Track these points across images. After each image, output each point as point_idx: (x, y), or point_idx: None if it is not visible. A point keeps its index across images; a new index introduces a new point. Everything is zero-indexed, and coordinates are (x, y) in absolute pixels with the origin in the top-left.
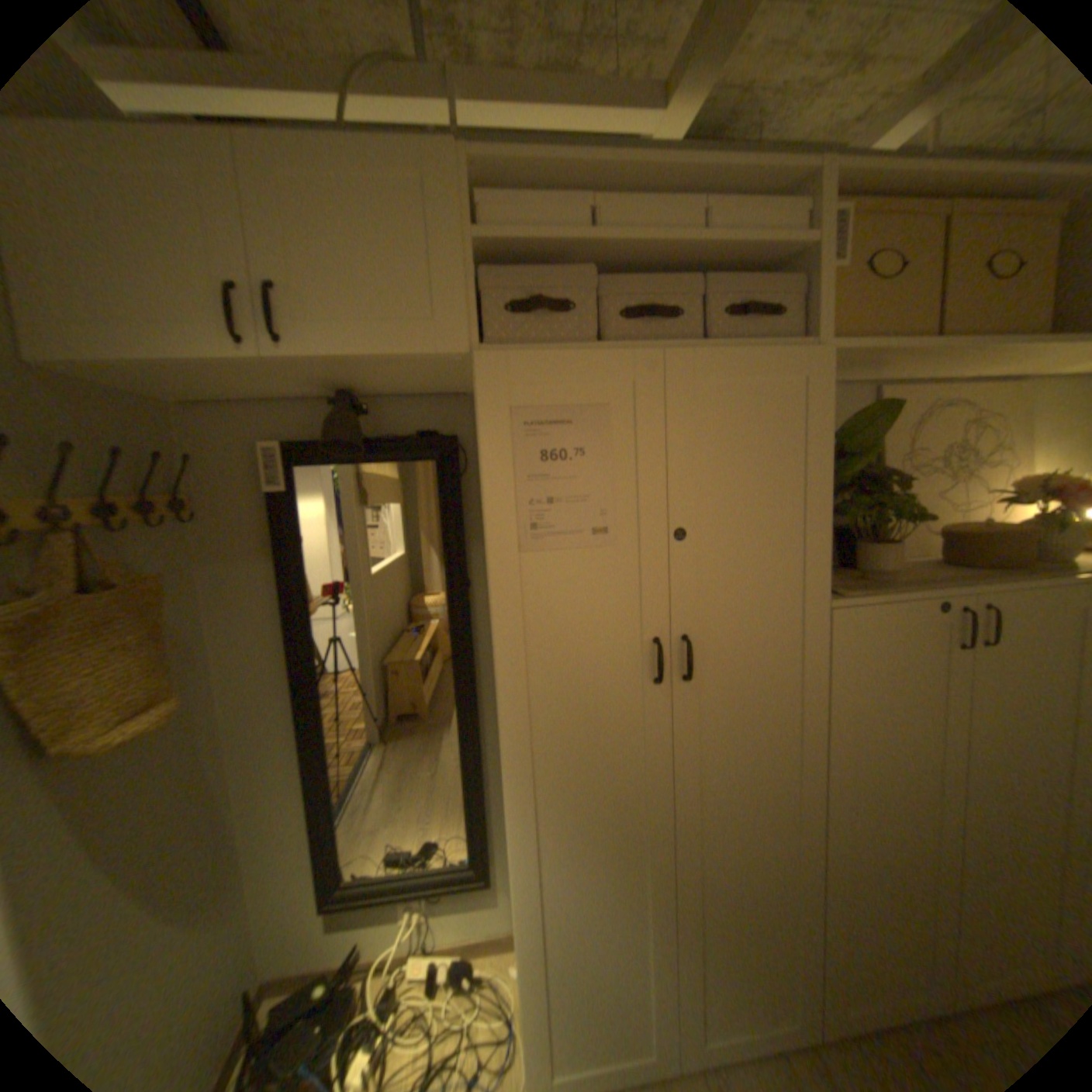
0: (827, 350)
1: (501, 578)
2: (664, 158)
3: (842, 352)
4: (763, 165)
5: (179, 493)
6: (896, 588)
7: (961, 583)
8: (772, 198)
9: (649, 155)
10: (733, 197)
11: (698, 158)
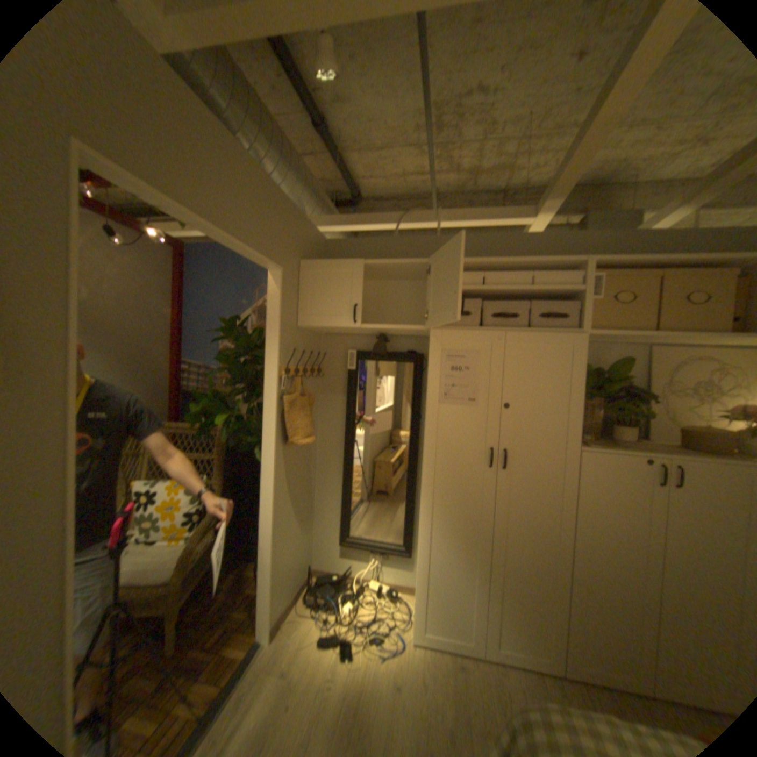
0: (585, 336)
1: (430, 413)
2: (513, 261)
3: (598, 336)
4: (558, 261)
5: (319, 367)
6: (623, 449)
7: (665, 453)
8: (570, 268)
9: (507, 260)
10: (550, 268)
11: (528, 260)
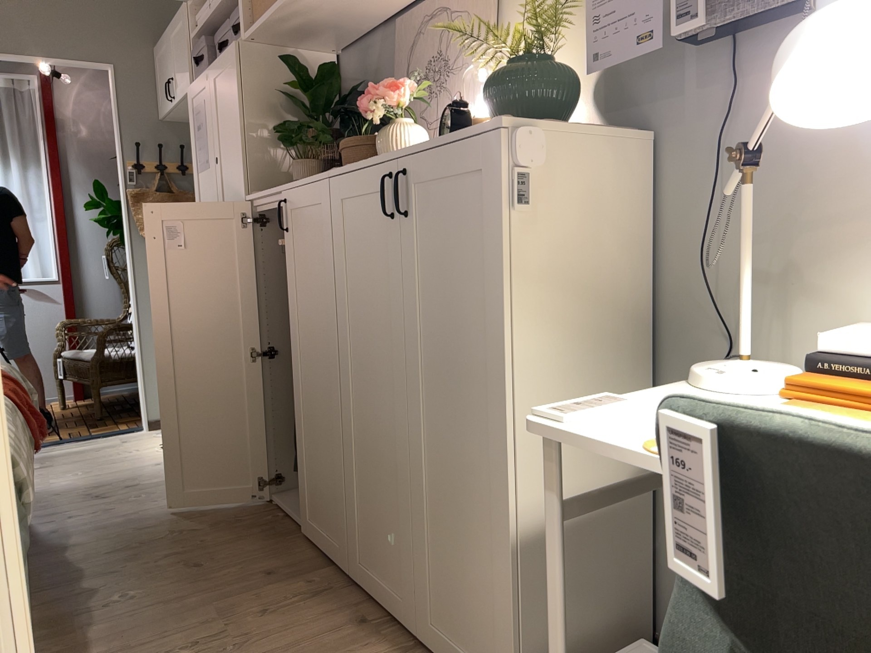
0: (236, 43)
1: (194, 185)
2: None
3: (258, 36)
4: None
5: None
6: (273, 190)
7: (289, 185)
8: None
9: None
10: None
11: None
